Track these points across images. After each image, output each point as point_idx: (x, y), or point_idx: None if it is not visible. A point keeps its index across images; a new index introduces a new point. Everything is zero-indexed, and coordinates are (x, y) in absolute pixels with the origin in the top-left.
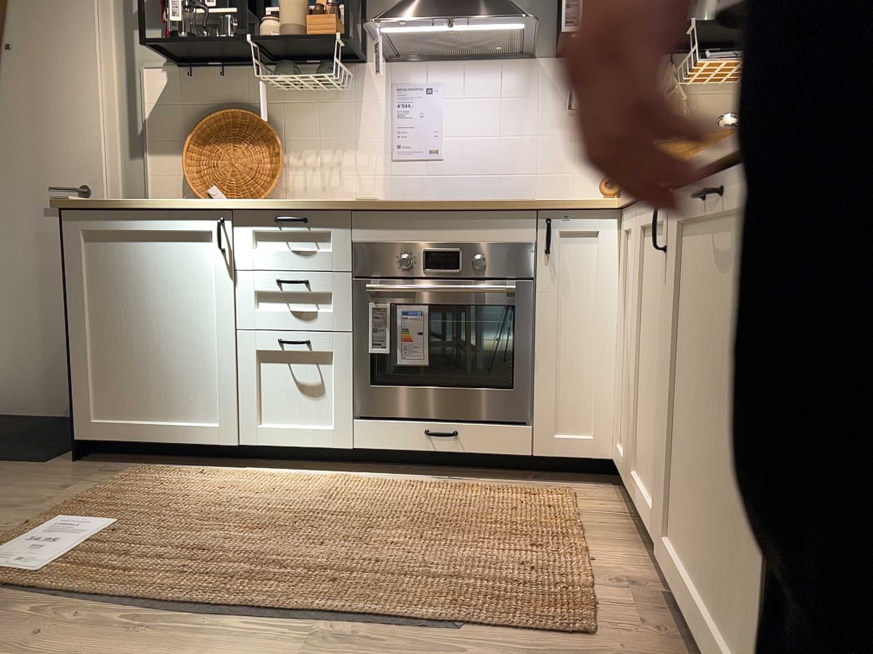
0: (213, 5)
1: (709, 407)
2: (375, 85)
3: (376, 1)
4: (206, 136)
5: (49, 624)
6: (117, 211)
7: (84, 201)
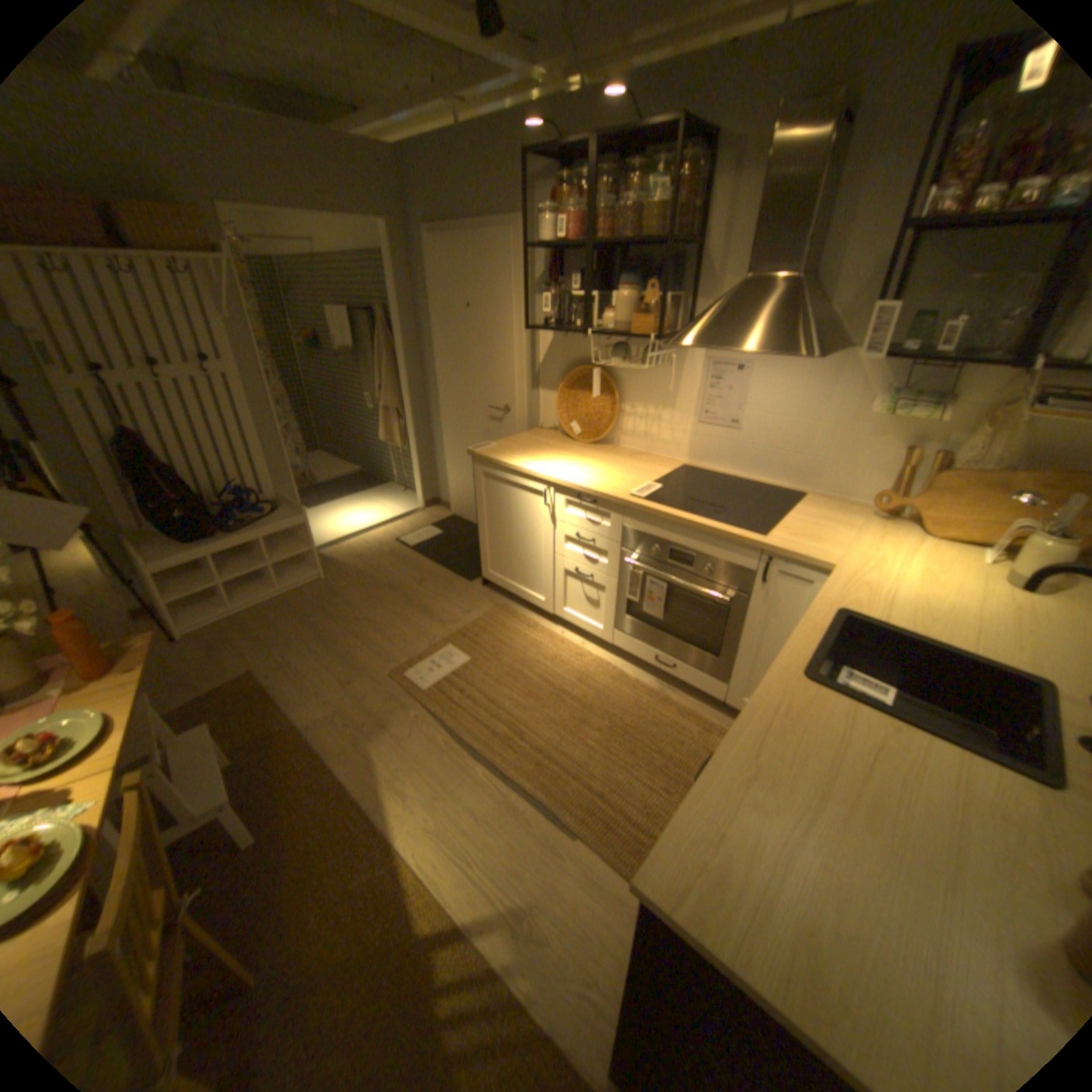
0: (584, 275)
1: None
2: (695, 357)
3: (707, 277)
4: (573, 382)
5: (418, 725)
6: (496, 465)
7: (481, 456)
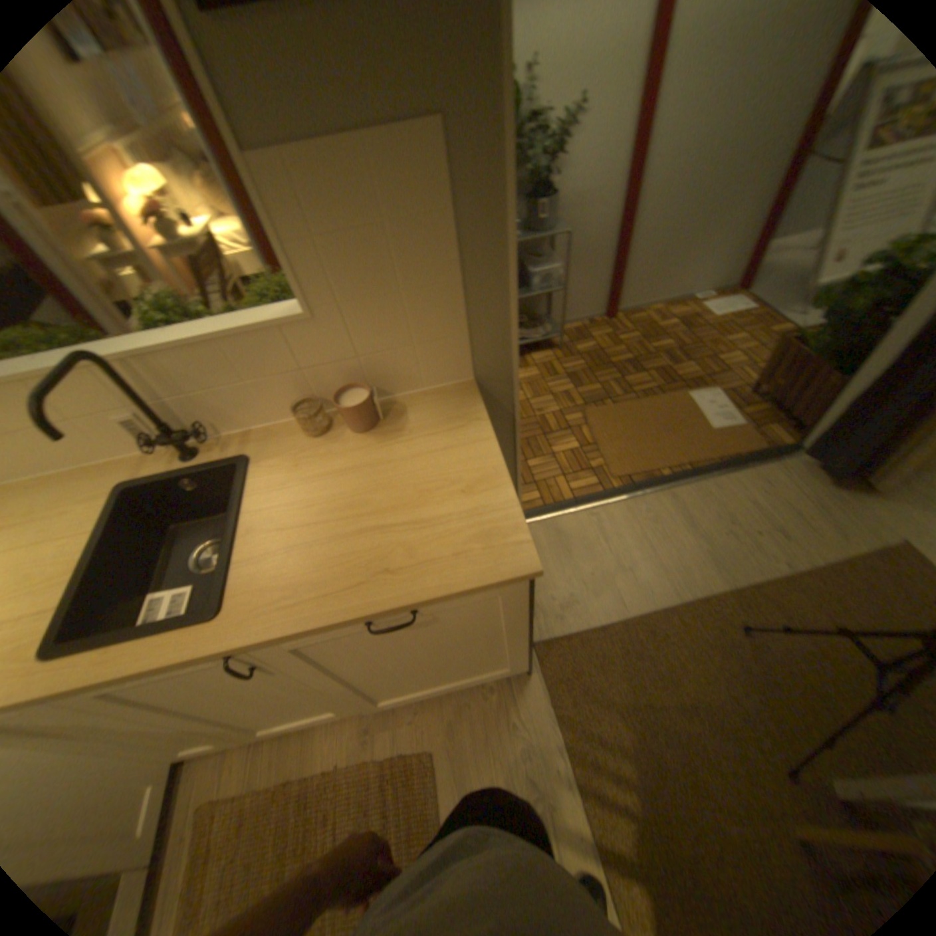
0: None
1: (402, 667)
2: None
3: None
4: None
5: None
6: None
7: None
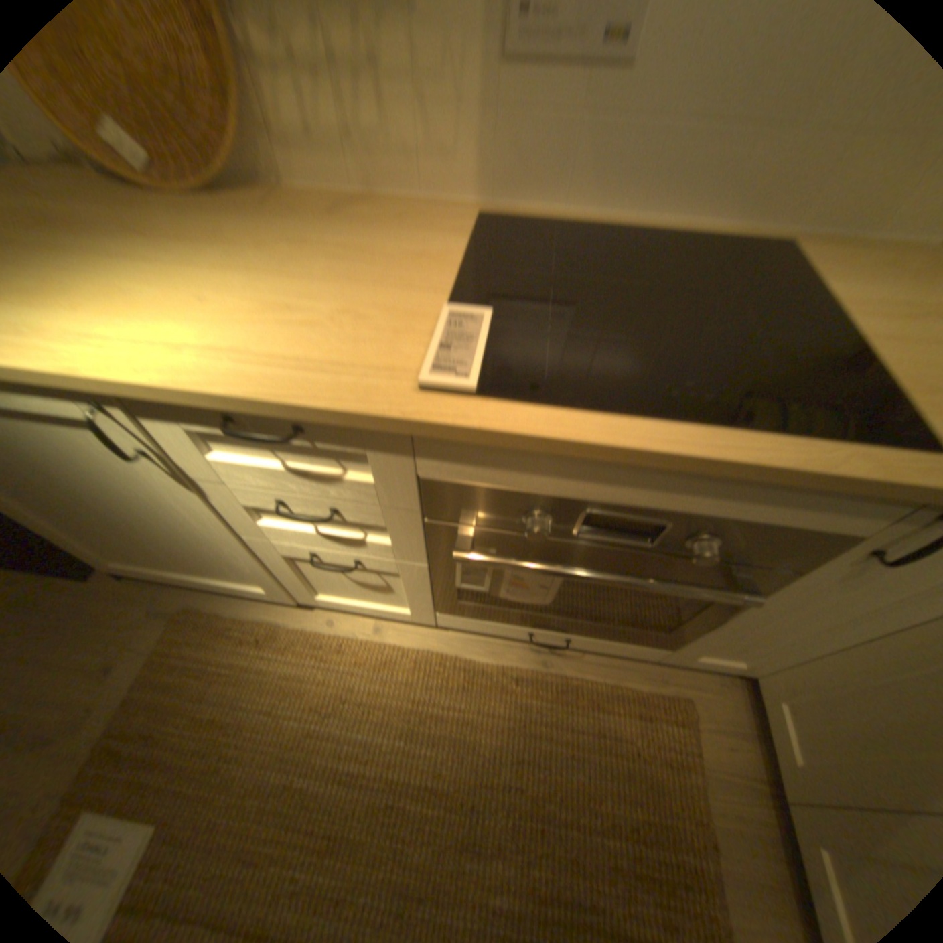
0: None
1: None
2: None
3: None
4: None
5: None
6: None
7: None
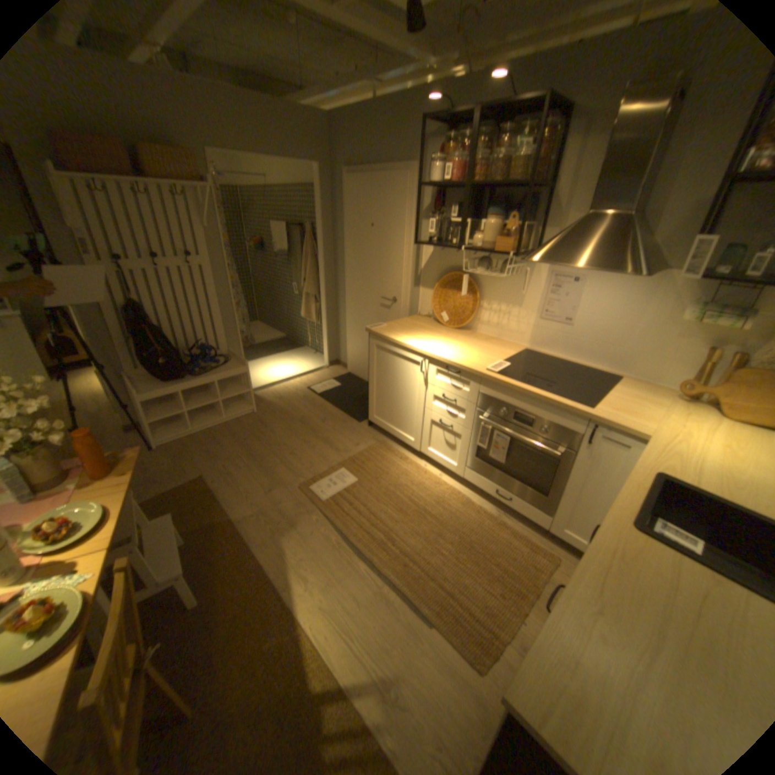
0: (461, 206)
1: None
2: (541, 269)
3: (556, 211)
4: (446, 283)
5: (318, 526)
6: (386, 340)
7: (376, 332)
